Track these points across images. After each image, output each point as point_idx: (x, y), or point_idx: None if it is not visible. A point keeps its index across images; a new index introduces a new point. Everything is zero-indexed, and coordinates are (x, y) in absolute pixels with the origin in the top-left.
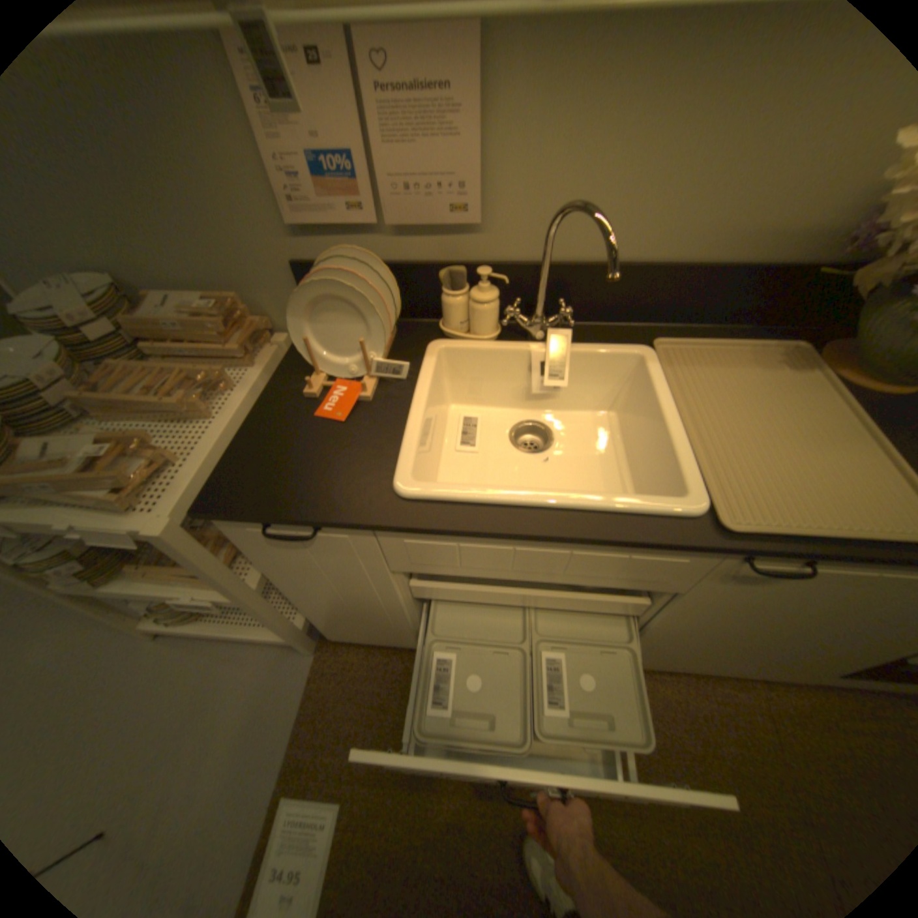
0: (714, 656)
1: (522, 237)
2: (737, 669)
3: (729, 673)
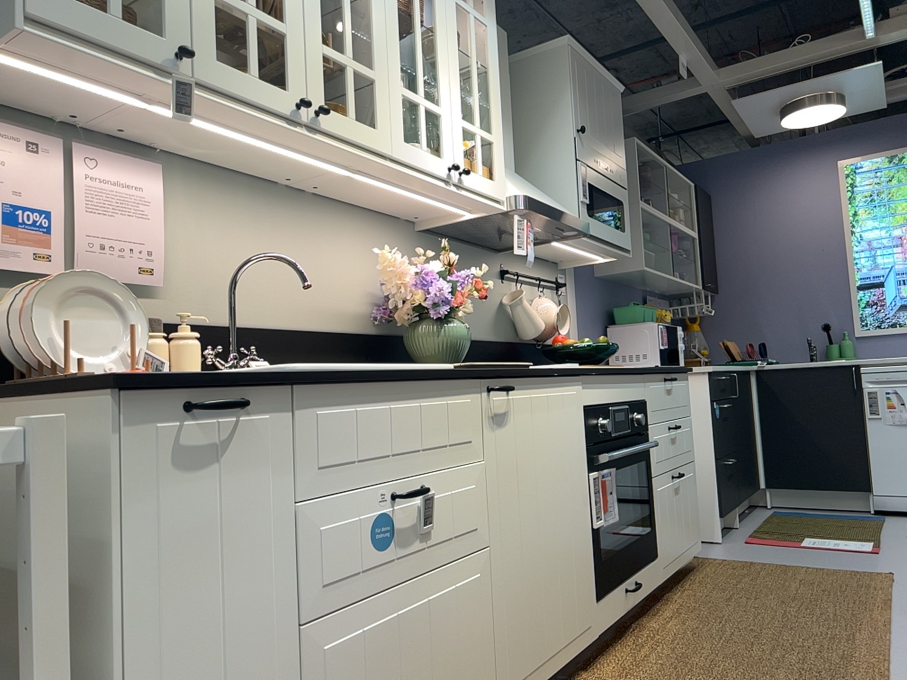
0: (536, 596)
1: (192, 303)
2: (556, 622)
3: (557, 641)
